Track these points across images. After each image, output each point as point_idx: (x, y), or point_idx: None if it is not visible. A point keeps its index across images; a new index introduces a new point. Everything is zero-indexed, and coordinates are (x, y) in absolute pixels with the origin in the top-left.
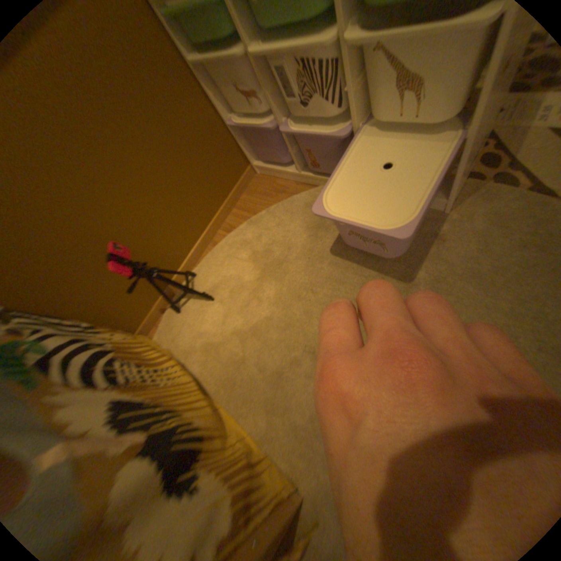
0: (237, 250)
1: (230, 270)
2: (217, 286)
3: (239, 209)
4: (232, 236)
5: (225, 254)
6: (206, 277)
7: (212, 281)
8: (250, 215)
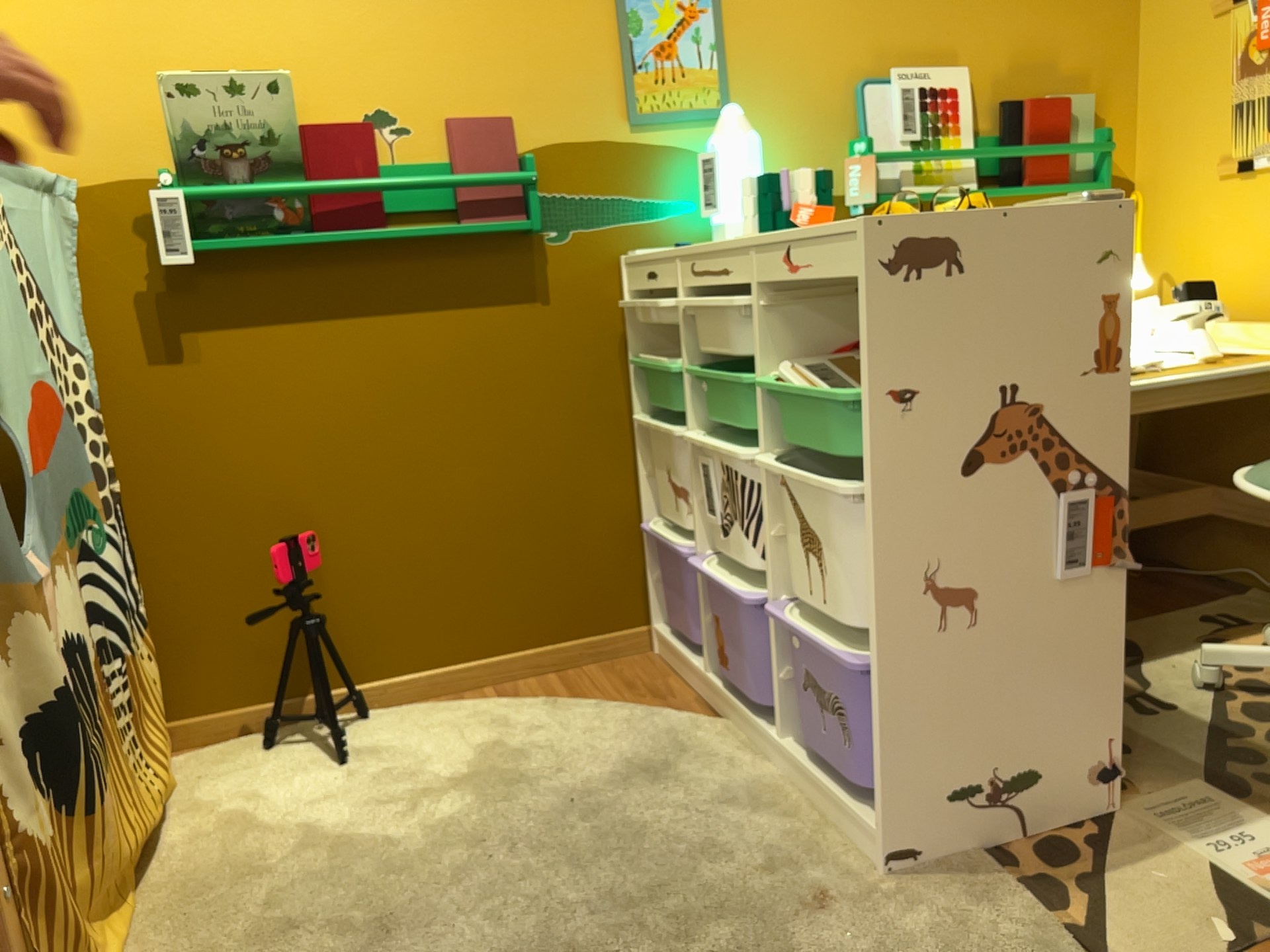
0: (474, 723)
1: (424, 741)
2: (374, 749)
3: (561, 678)
4: (496, 700)
5: (450, 716)
6: (378, 726)
7: (376, 737)
8: (566, 695)
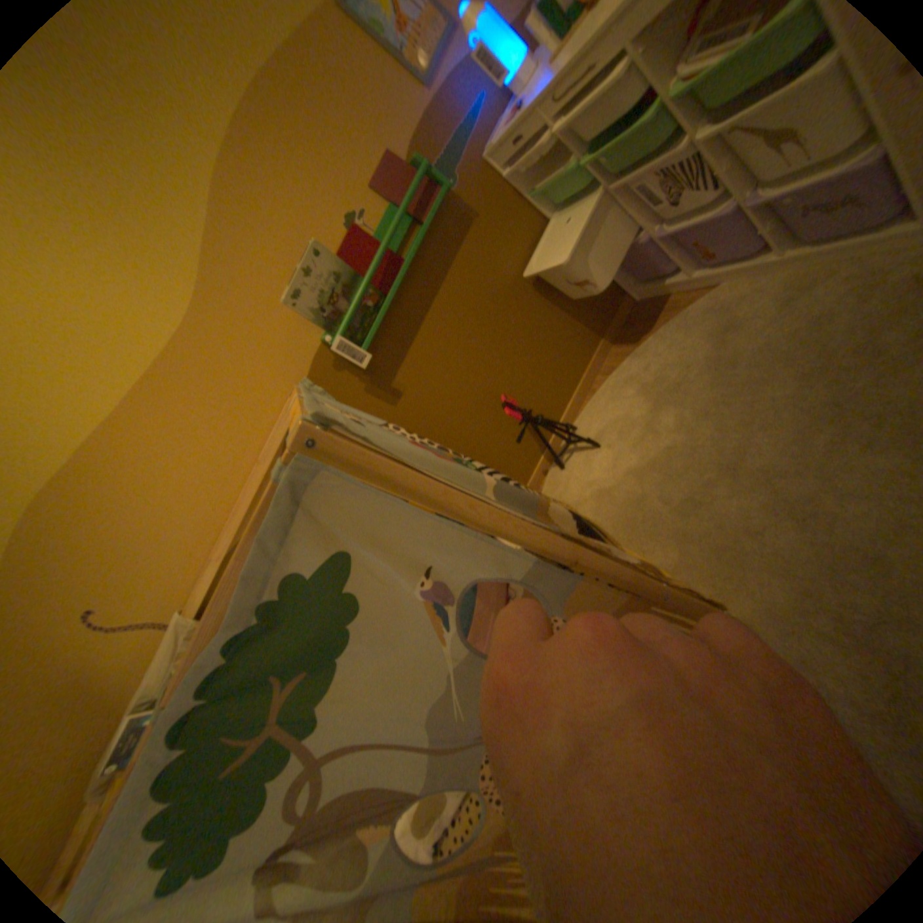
0: (621, 389)
1: (616, 412)
2: (603, 432)
3: (619, 345)
4: (614, 375)
5: (607, 397)
6: (589, 426)
7: (596, 429)
8: (634, 347)
